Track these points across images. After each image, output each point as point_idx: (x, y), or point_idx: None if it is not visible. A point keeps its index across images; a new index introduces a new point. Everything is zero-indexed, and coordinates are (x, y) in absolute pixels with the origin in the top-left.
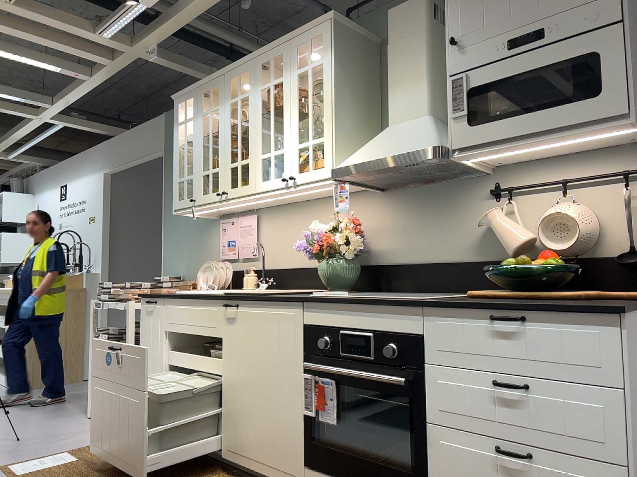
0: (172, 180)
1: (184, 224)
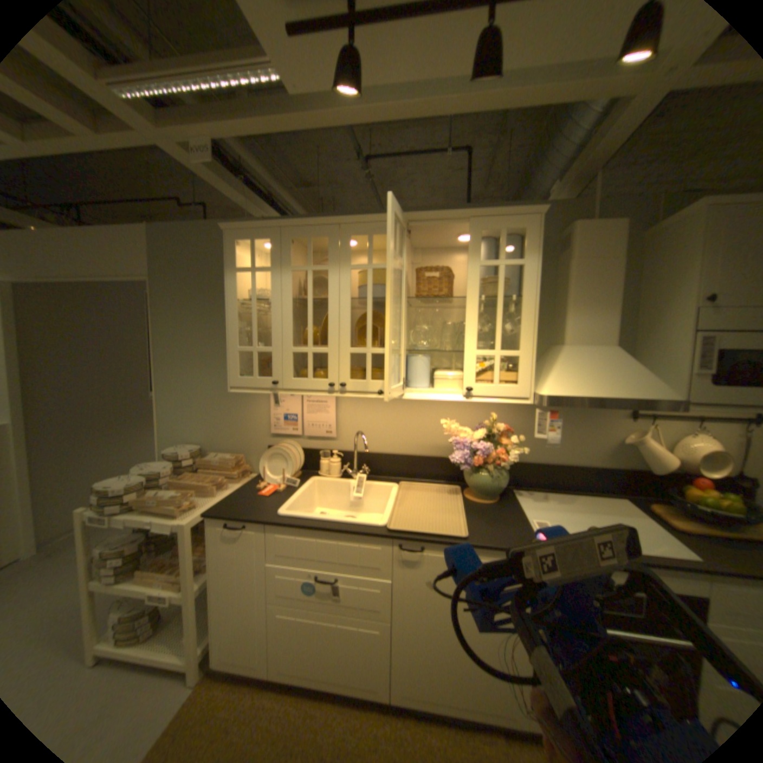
0: (168, 322)
1: (199, 382)
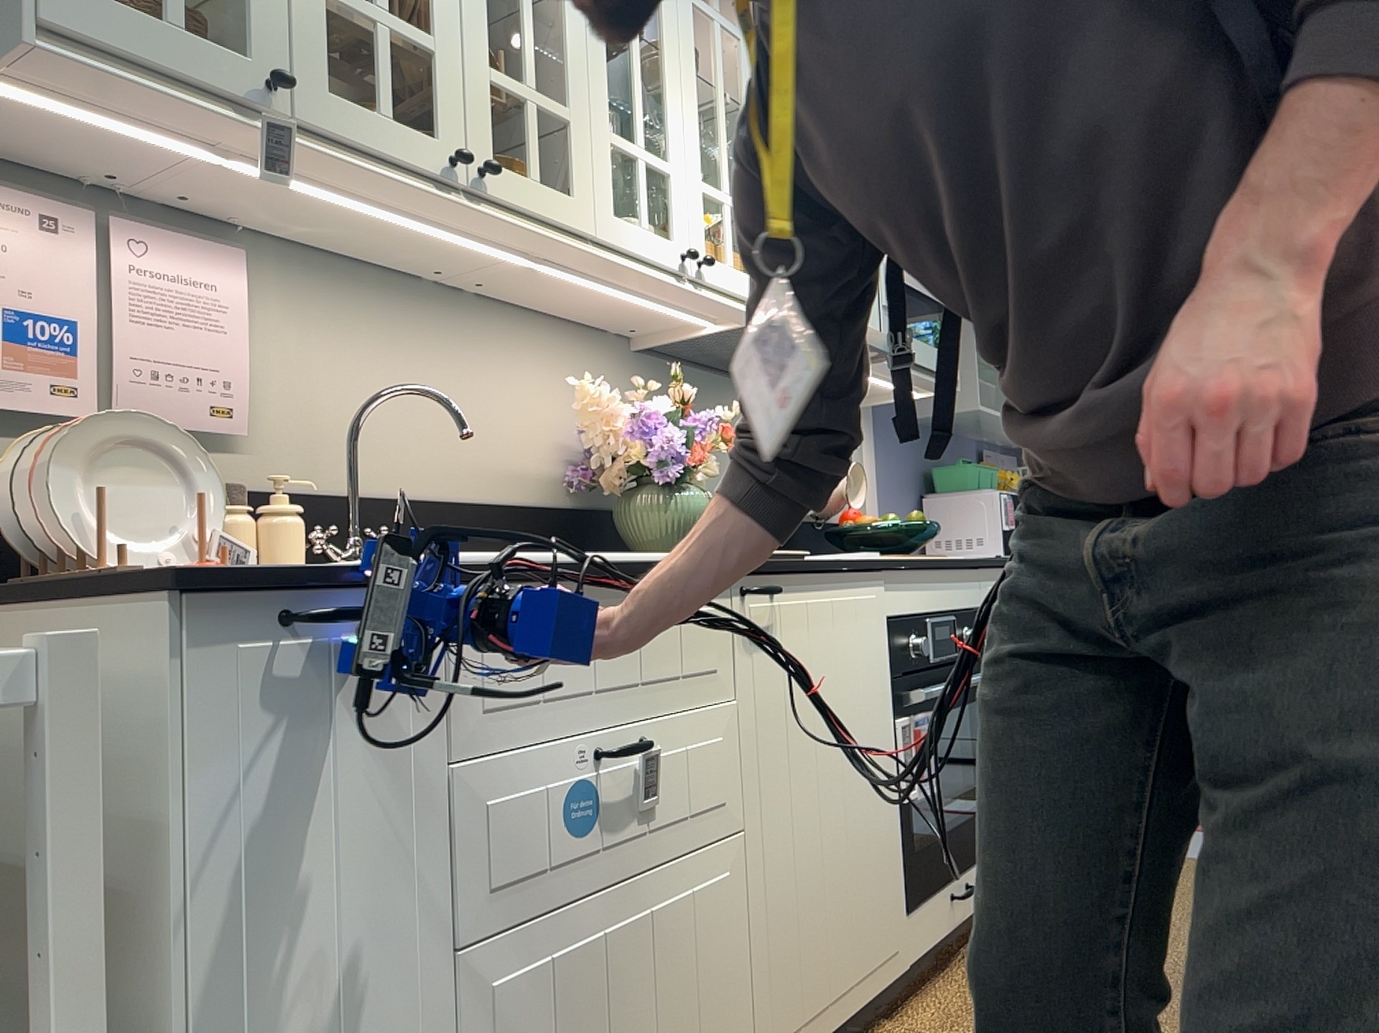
0: None
1: None
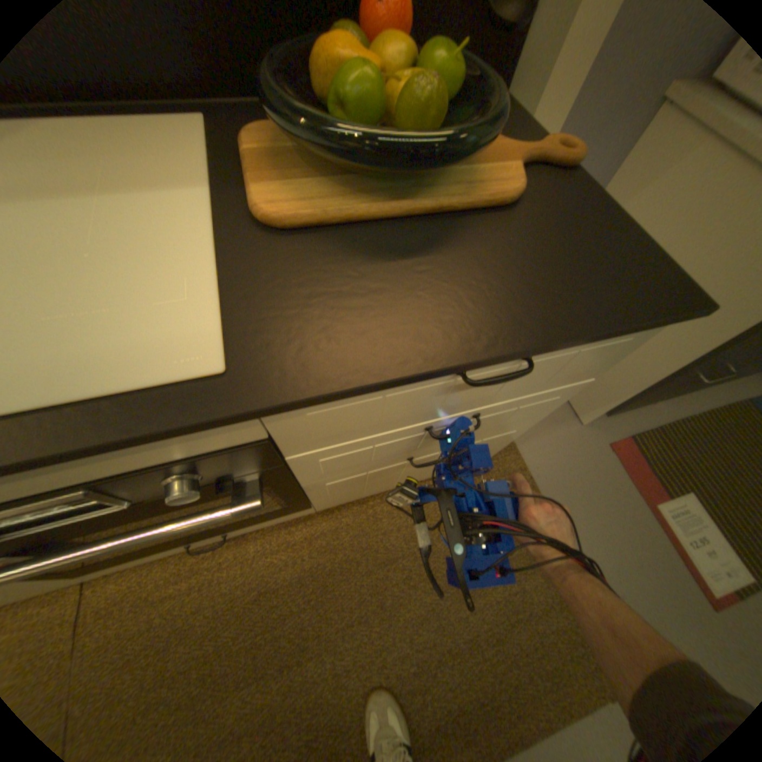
0: None
1: None
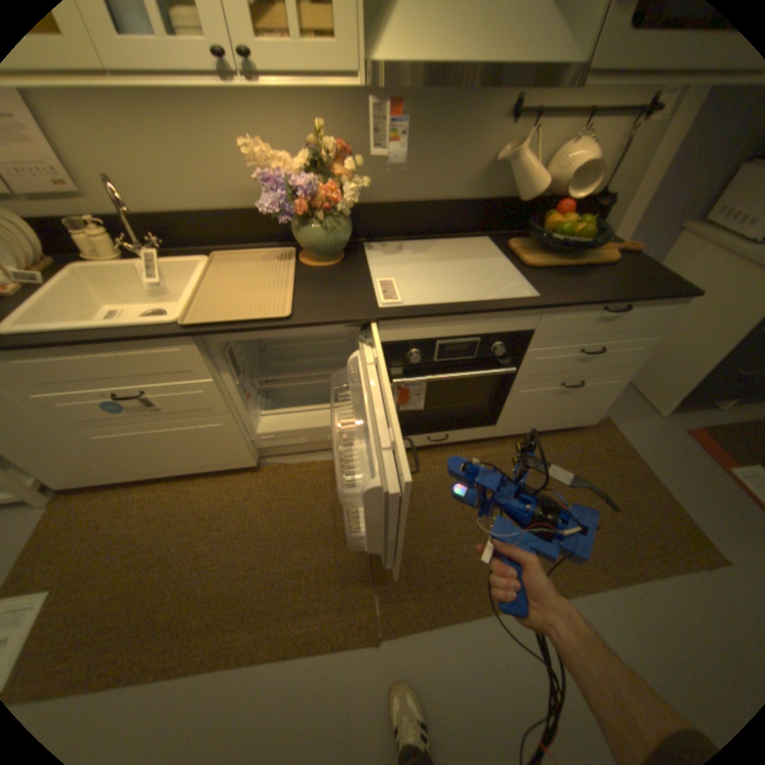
0: None
1: None
